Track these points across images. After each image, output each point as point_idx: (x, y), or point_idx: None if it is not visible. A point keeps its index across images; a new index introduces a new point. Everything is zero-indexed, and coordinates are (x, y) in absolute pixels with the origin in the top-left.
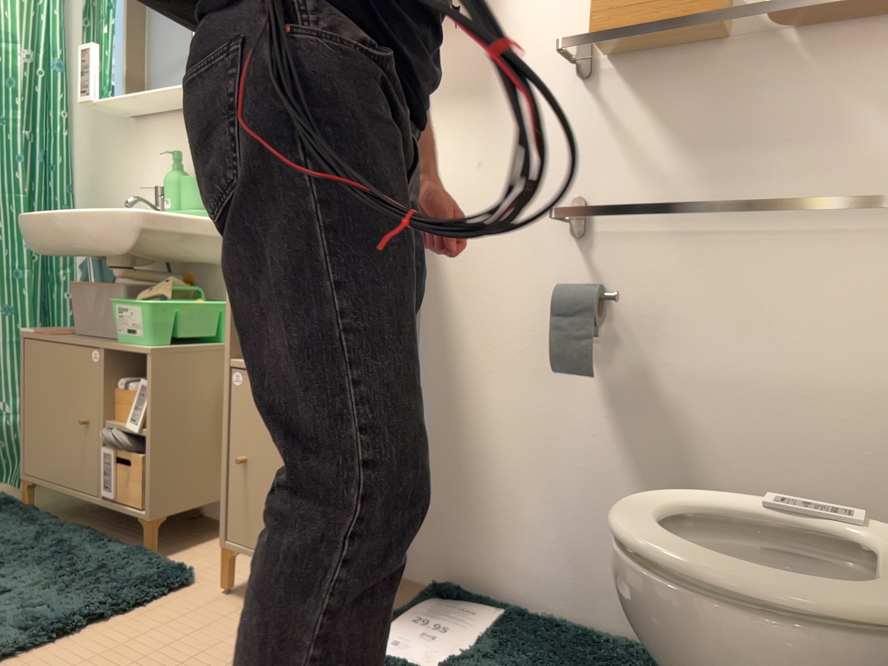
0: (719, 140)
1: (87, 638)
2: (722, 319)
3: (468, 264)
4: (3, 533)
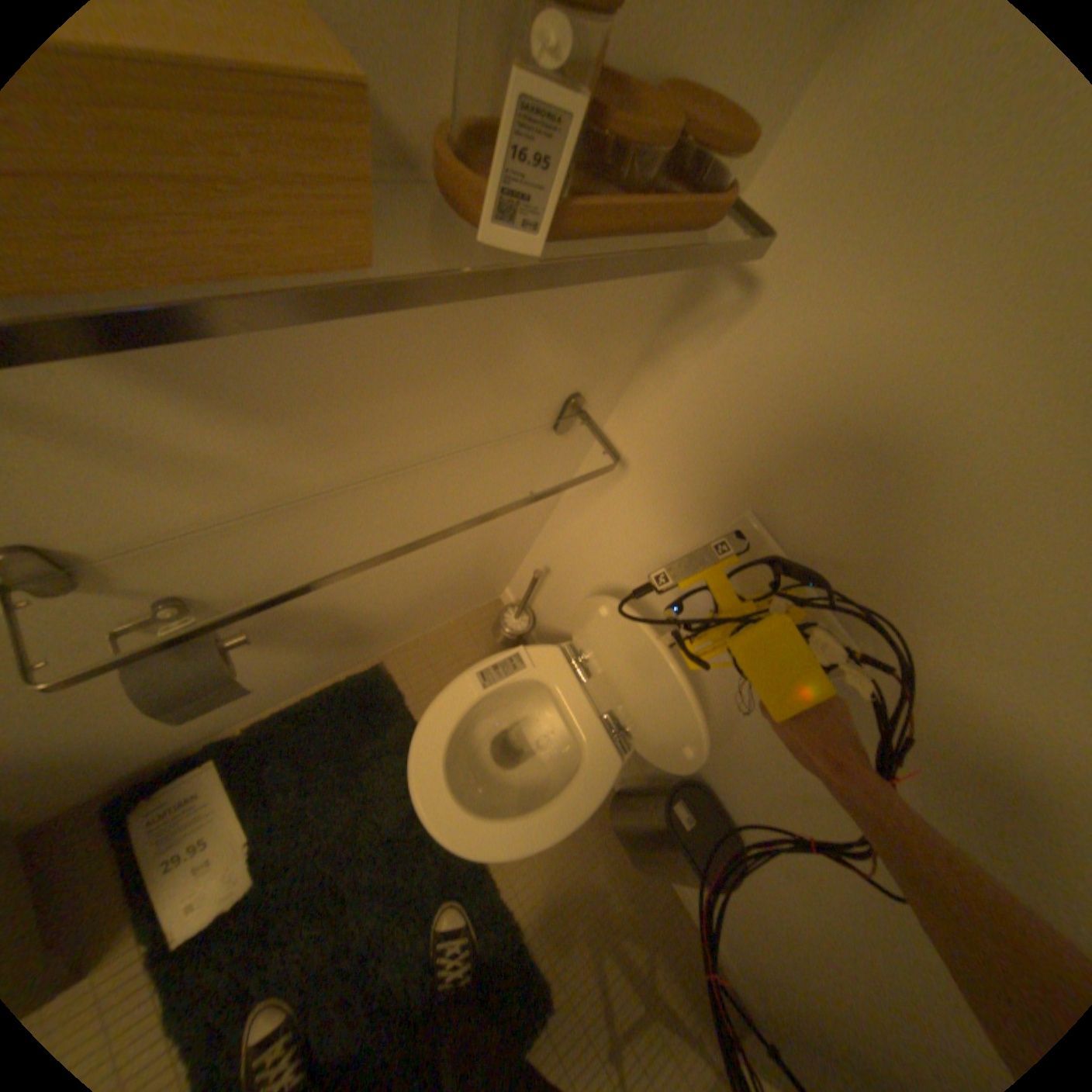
0: (332, 385)
1: None
2: (367, 545)
3: None
4: None
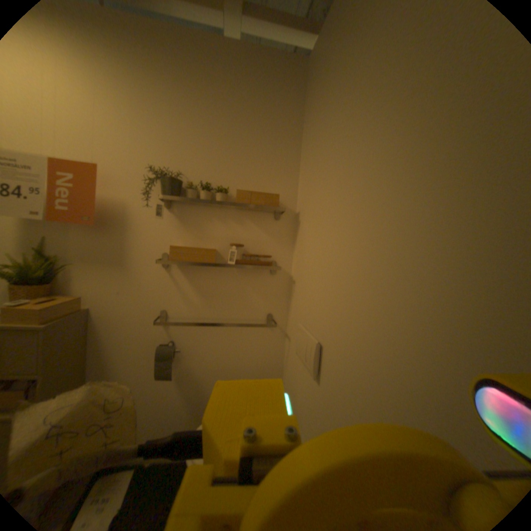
0: (215, 294)
1: None
2: (216, 351)
3: (113, 334)
4: None
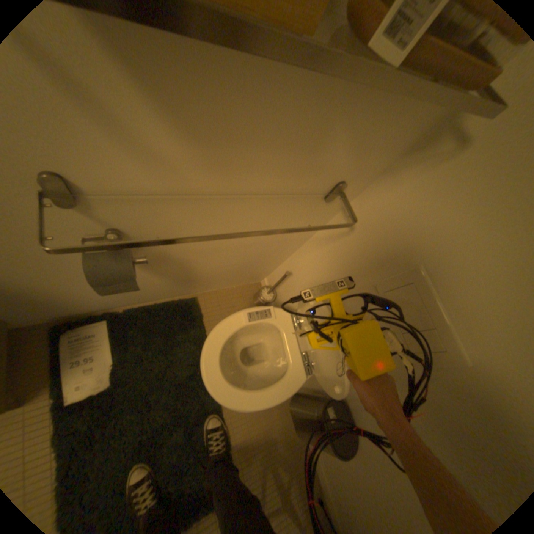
0: (235, 132)
1: None
2: (215, 233)
3: None
4: None
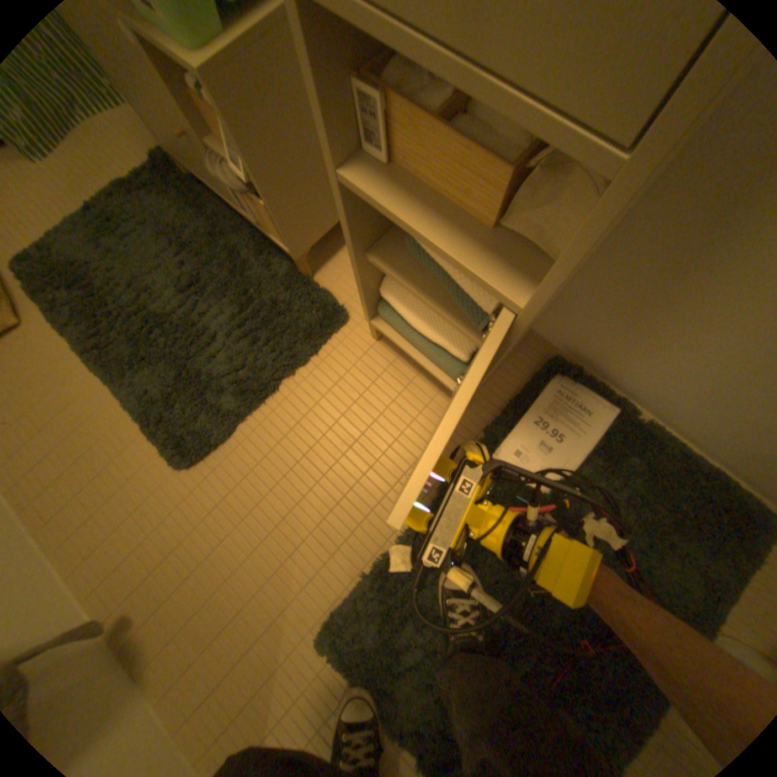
0: None
1: (281, 405)
2: None
3: None
4: (178, 243)
